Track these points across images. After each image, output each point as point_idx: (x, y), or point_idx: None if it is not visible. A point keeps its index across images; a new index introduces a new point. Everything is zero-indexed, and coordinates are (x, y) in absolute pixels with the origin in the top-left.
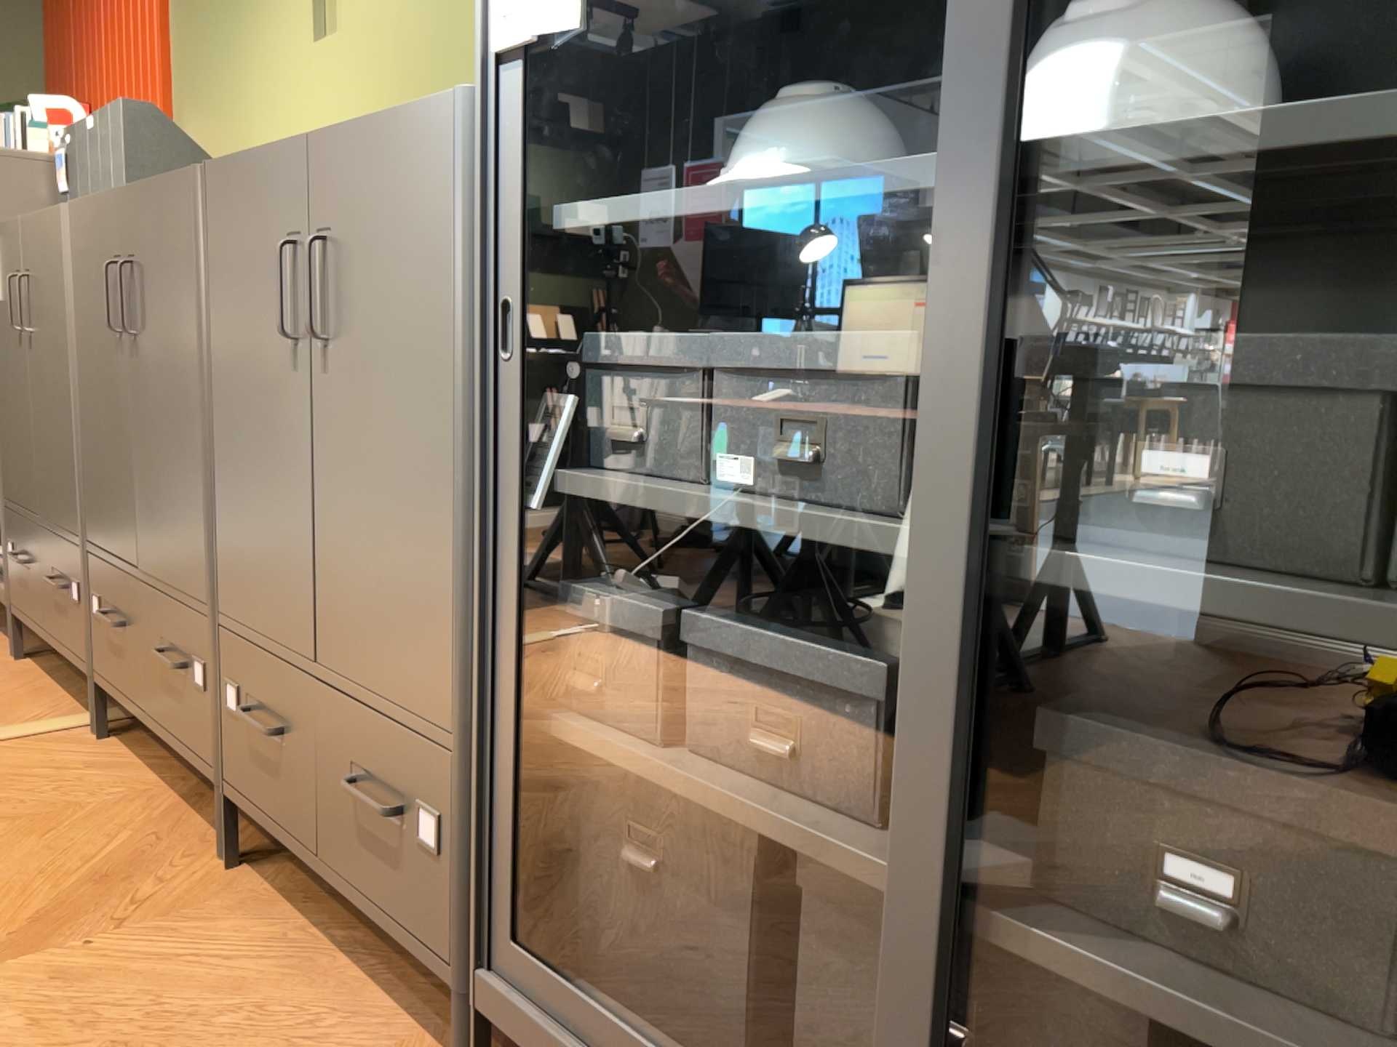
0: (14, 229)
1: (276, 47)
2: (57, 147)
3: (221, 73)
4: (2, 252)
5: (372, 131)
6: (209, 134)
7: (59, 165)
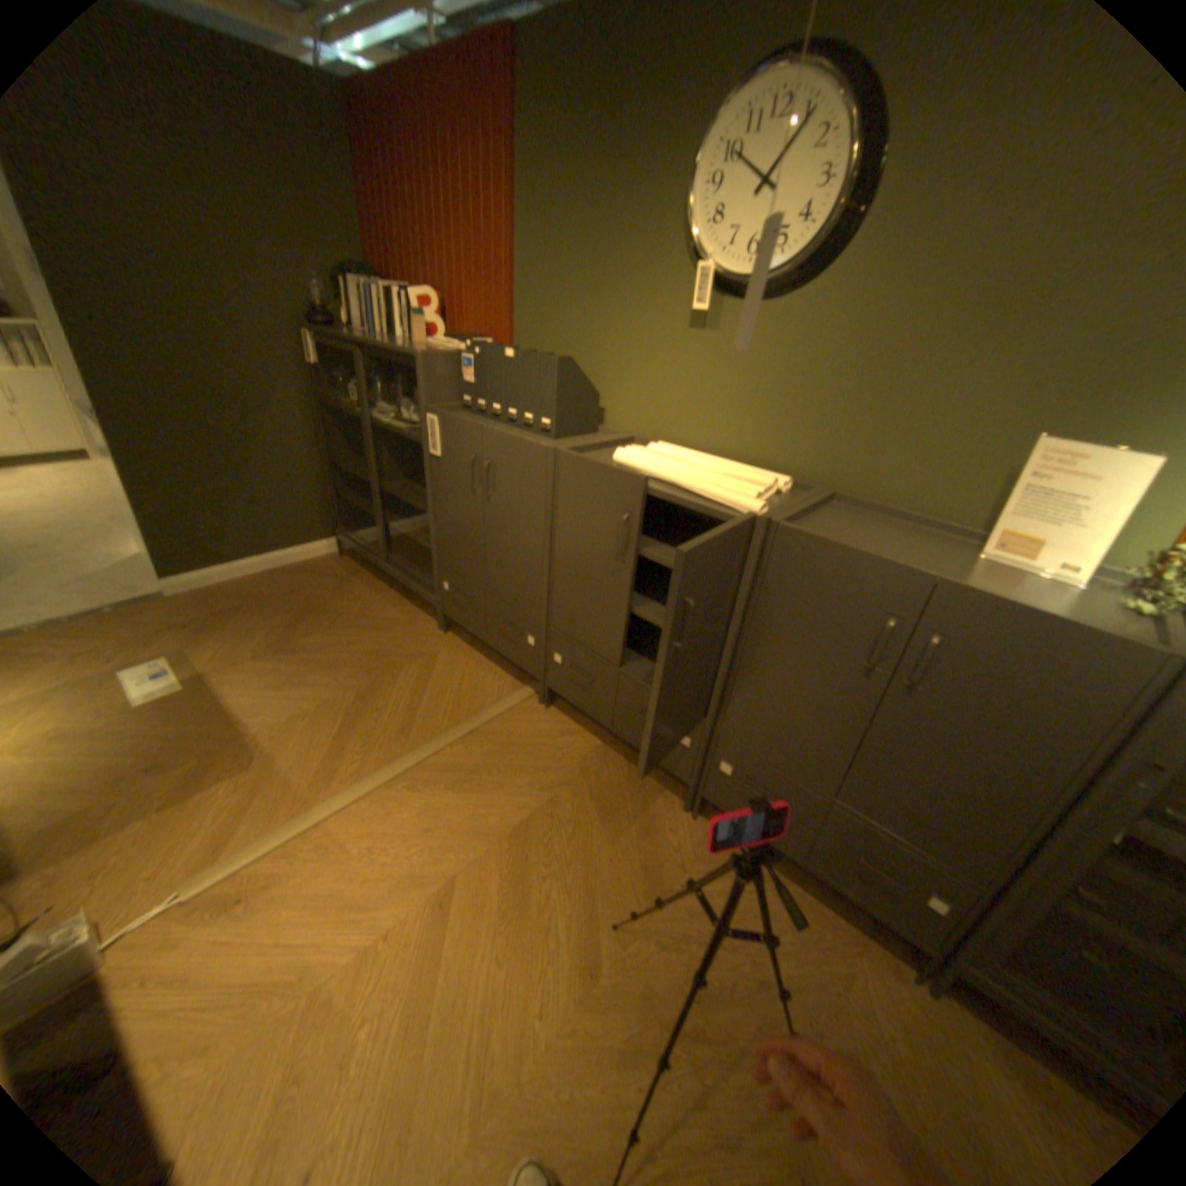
0: (472, 428)
1: (643, 312)
2: (461, 349)
3: (574, 305)
4: (450, 431)
5: (1038, 618)
6: (555, 342)
7: (465, 362)
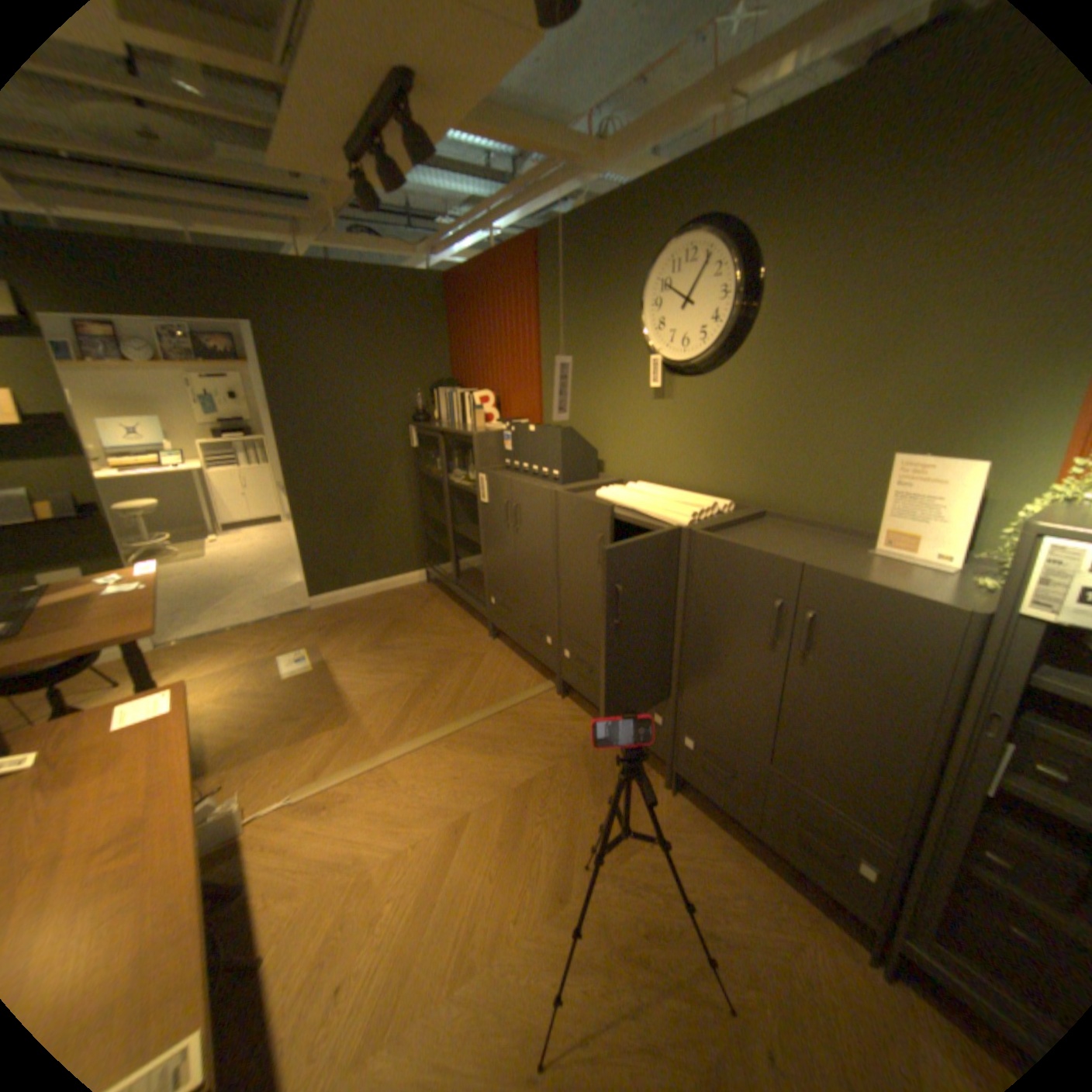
0: (505, 481)
1: (623, 392)
2: (502, 428)
3: (579, 392)
4: (493, 485)
5: (875, 590)
6: (569, 417)
7: (505, 437)
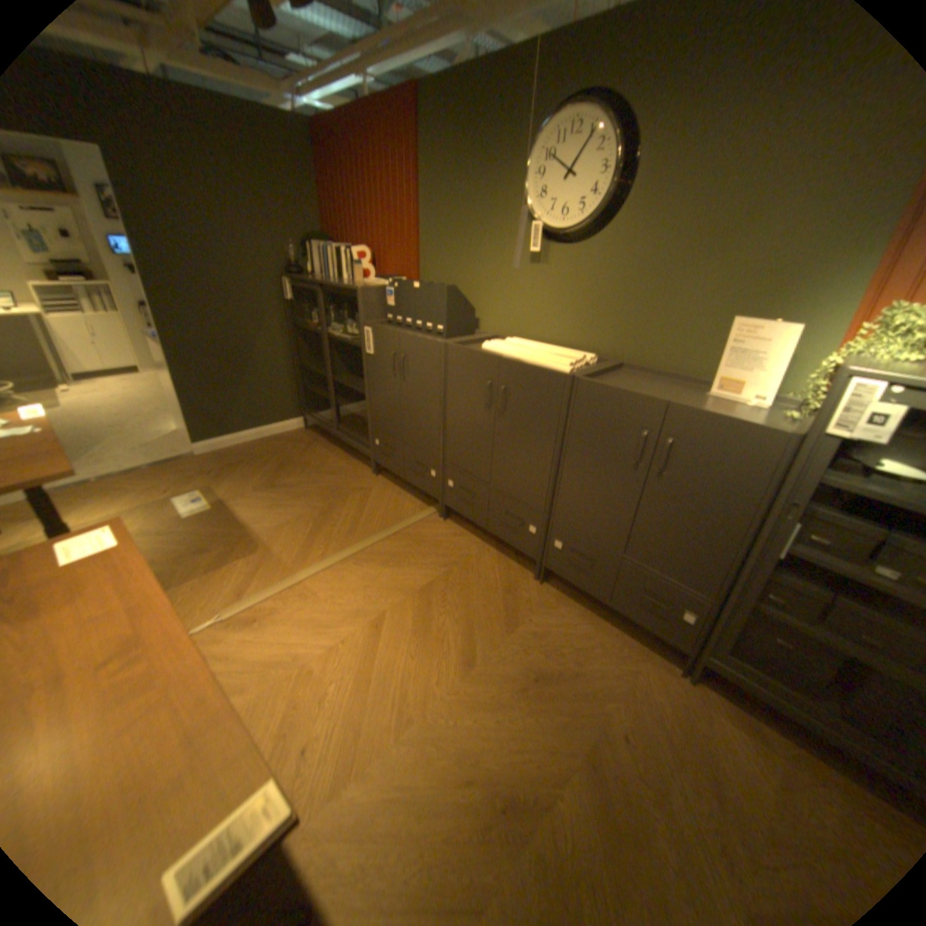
0: (393, 333)
1: (501, 255)
2: (385, 283)
3: (457, 252)
4: (379, 336)
5: (722, 421)
6: (446, 276)
7: (388, 292)
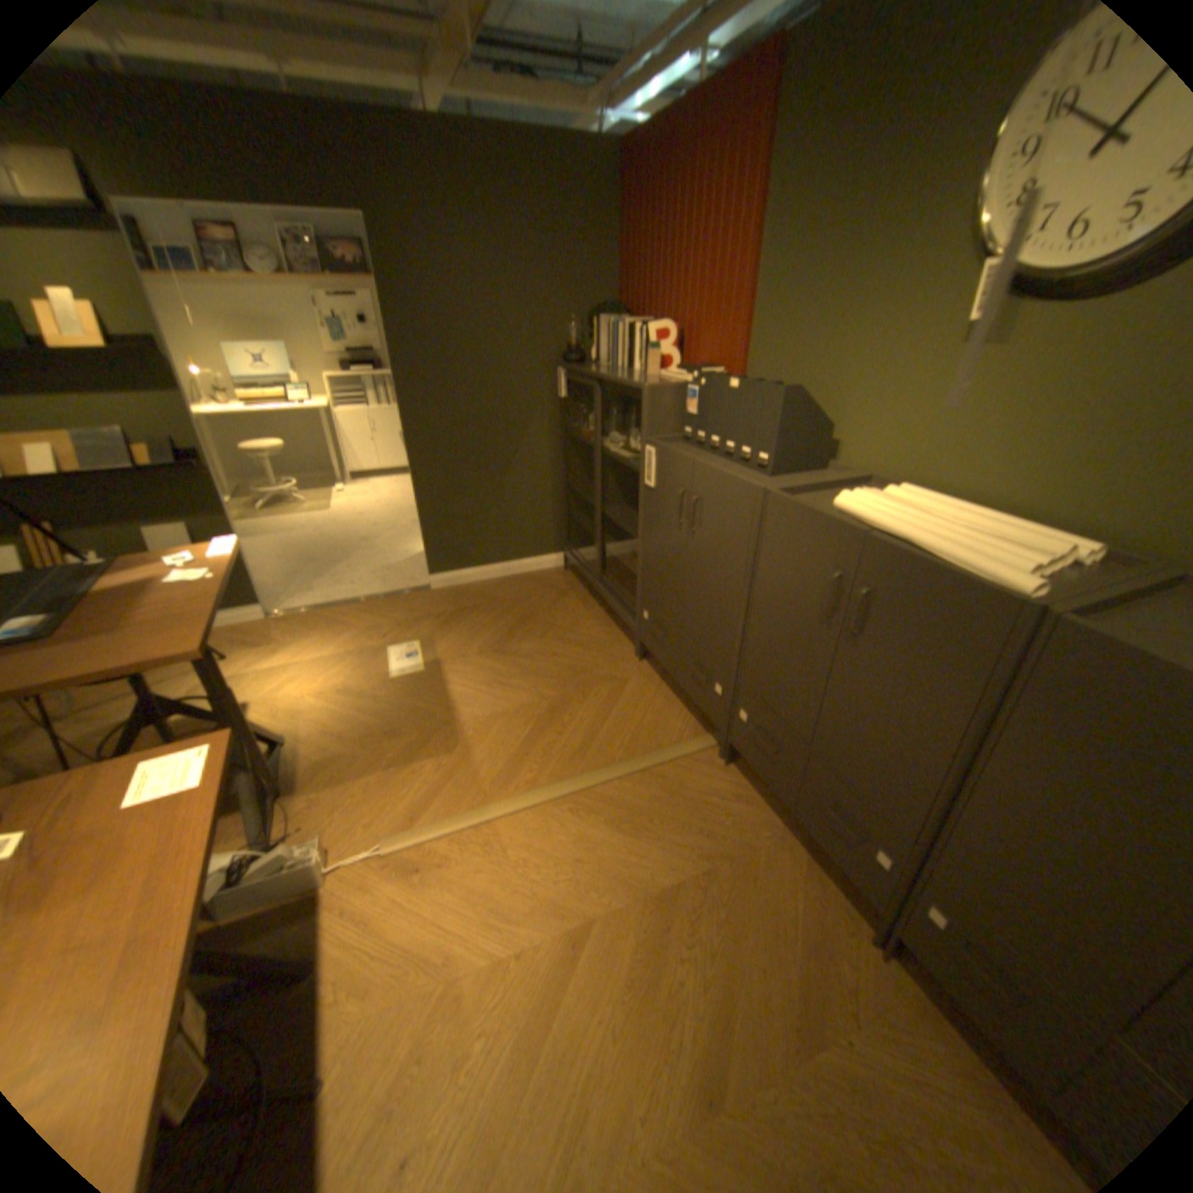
0: (684, 460)
1: (901, 327)
2: (686, 379)
3: (816, 325)
4: (663, 463)
5: None
6: (790, 366)
7: (689, 392)
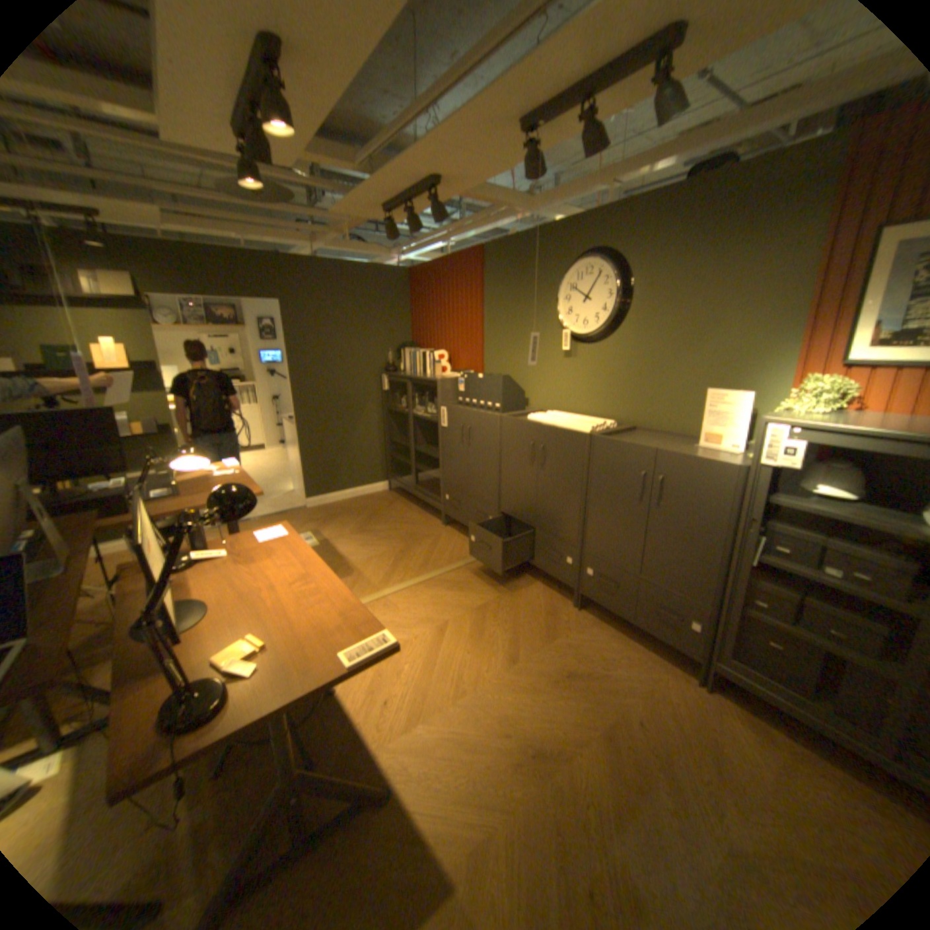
0: (462, 411)
1: (543, 353)
2: (457, 376)
3: (511, 352)
4: (451, 414)
5: (694, 460)
6: (503, 369)
7: (459, 382)
